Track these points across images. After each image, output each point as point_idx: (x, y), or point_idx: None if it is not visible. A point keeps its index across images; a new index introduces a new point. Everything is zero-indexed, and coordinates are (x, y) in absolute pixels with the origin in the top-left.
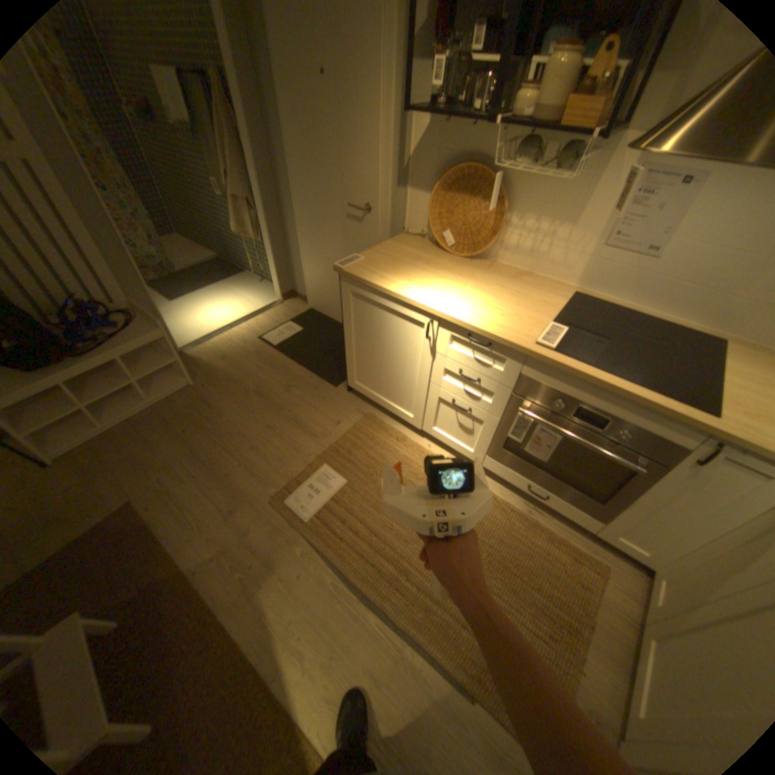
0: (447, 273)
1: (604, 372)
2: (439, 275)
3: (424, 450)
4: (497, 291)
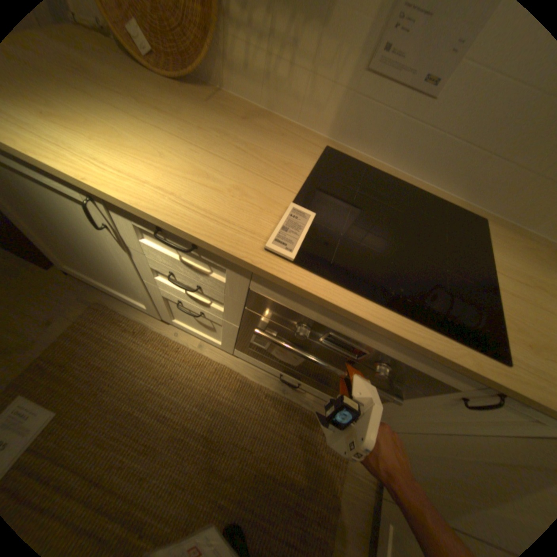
0: (132, 103)
1: (367, 300)
2: (114, 105)
3: (169, 342)
4: (214, 142)
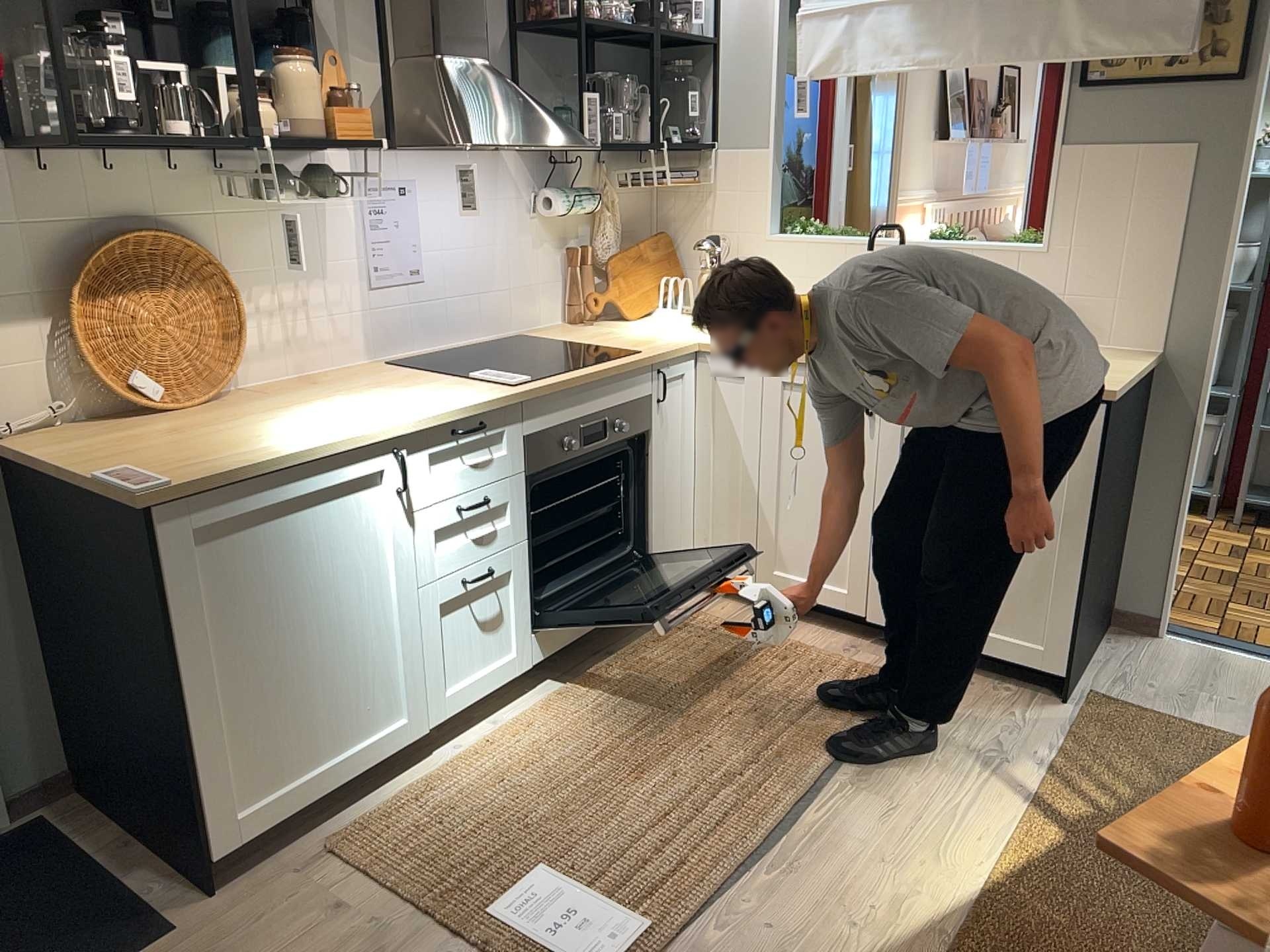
0: (265, 415)
1: (574, 370)
2: (269, 420)
3: (471, 751)
4: (358, 394)
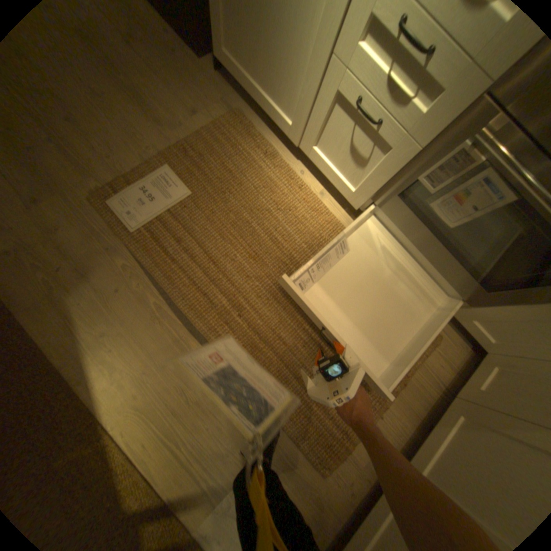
0: None
1: None
2: None
3: (296, 176)
4: None
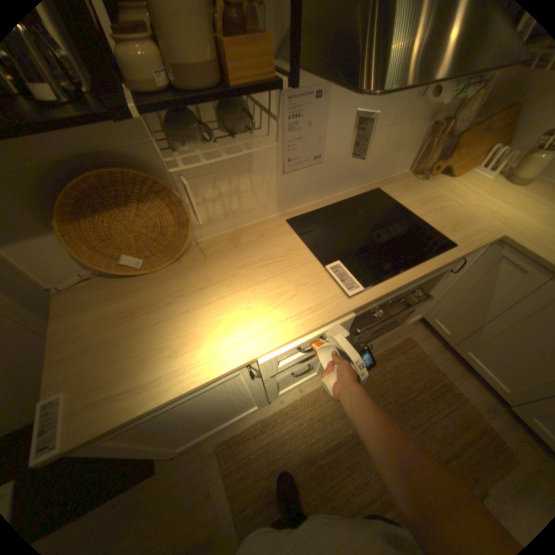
0: (186, 299)
1: (399, 274)
2: (184, 310)
3: (284, 409)
4: (251, 274)
